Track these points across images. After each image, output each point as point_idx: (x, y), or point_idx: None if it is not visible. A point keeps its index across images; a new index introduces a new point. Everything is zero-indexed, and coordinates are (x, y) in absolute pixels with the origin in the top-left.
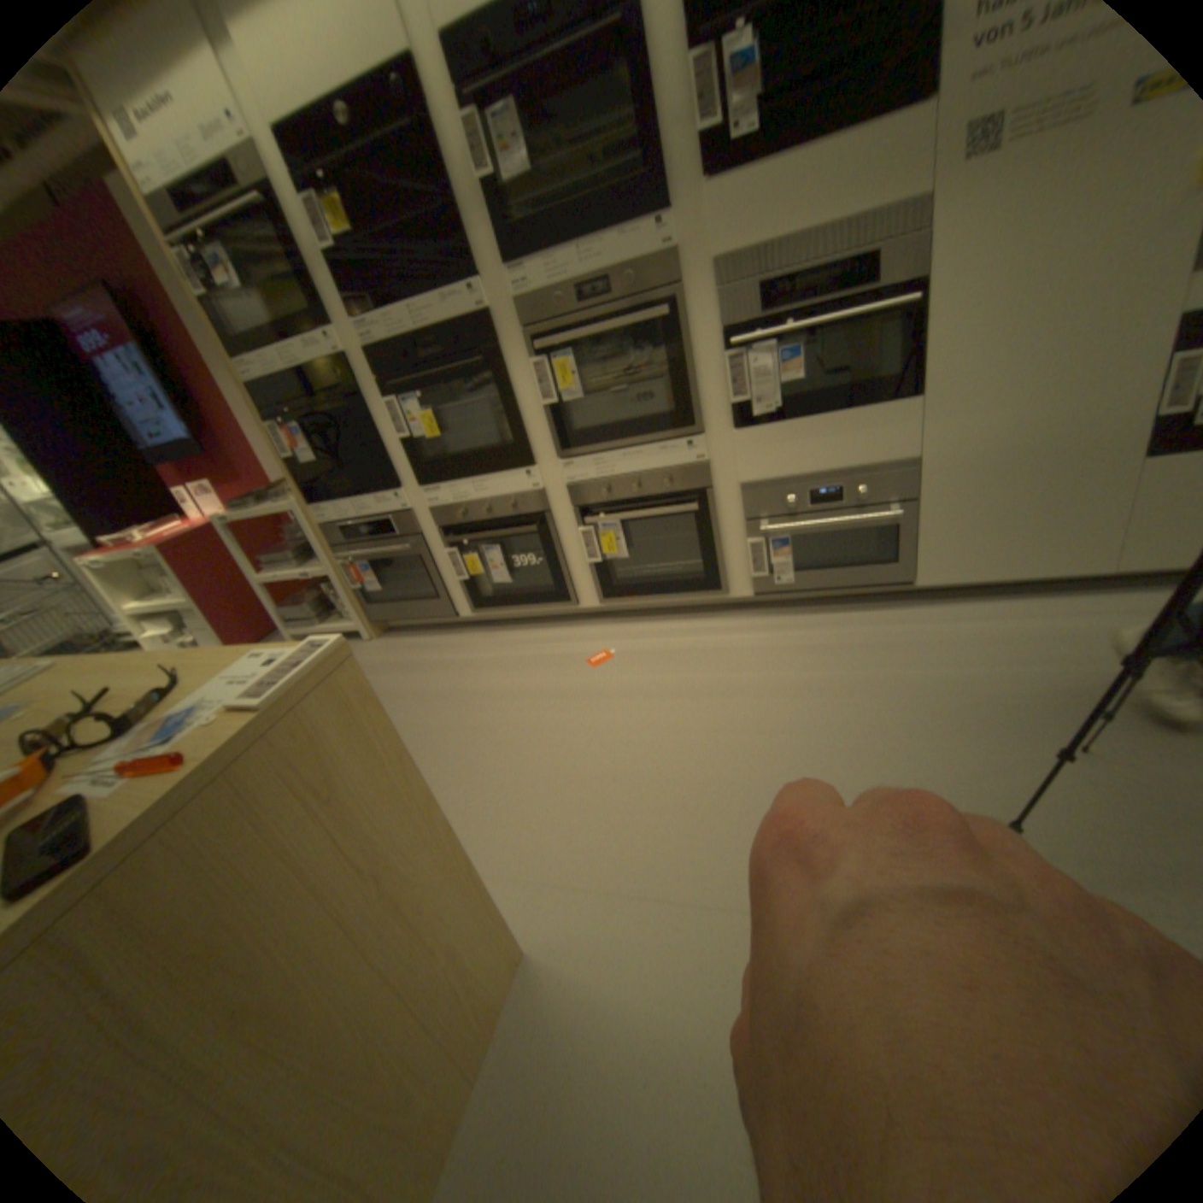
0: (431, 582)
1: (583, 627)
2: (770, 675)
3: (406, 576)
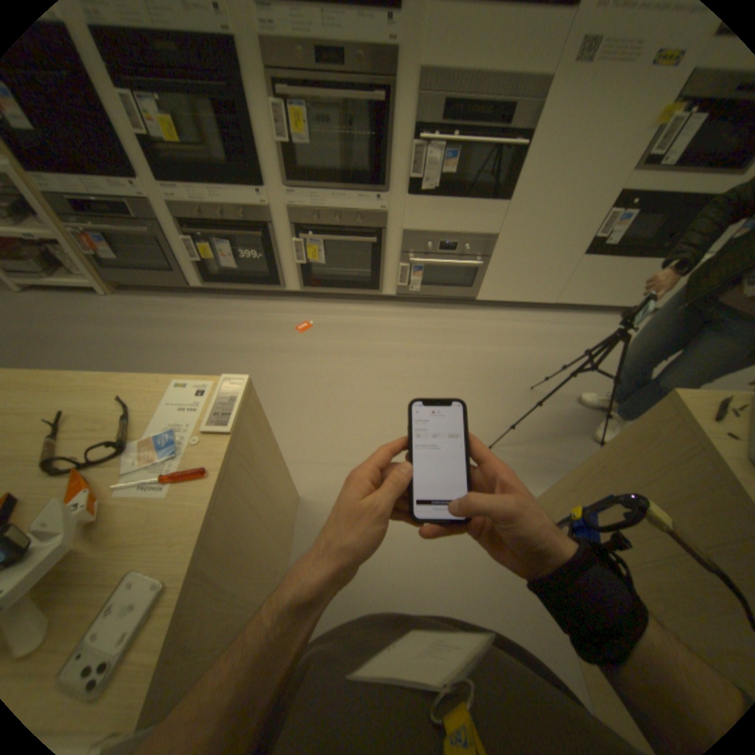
0: (161, 258)
1: (286, 305)
2: (403, 348)
3: (131, 248)
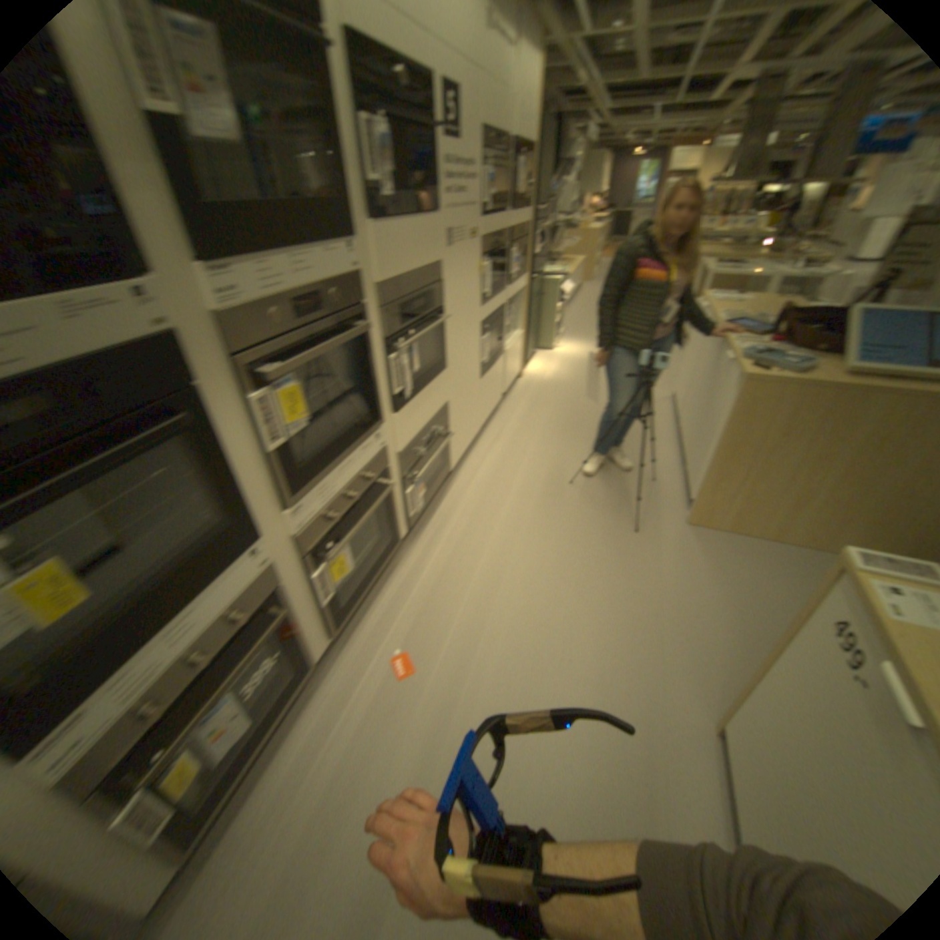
0: None
1: (325, 685)
2: (486, 557)
3: None
